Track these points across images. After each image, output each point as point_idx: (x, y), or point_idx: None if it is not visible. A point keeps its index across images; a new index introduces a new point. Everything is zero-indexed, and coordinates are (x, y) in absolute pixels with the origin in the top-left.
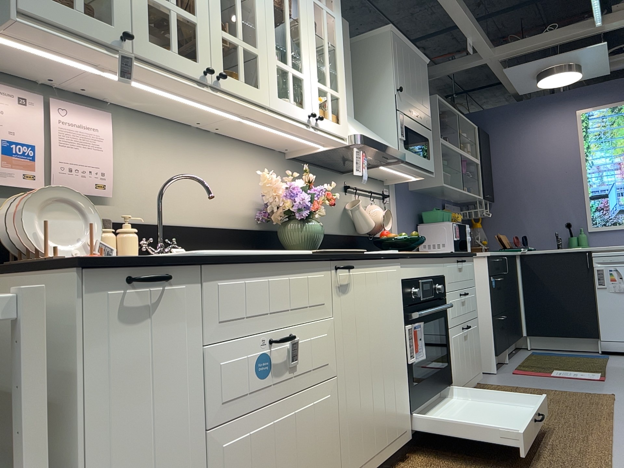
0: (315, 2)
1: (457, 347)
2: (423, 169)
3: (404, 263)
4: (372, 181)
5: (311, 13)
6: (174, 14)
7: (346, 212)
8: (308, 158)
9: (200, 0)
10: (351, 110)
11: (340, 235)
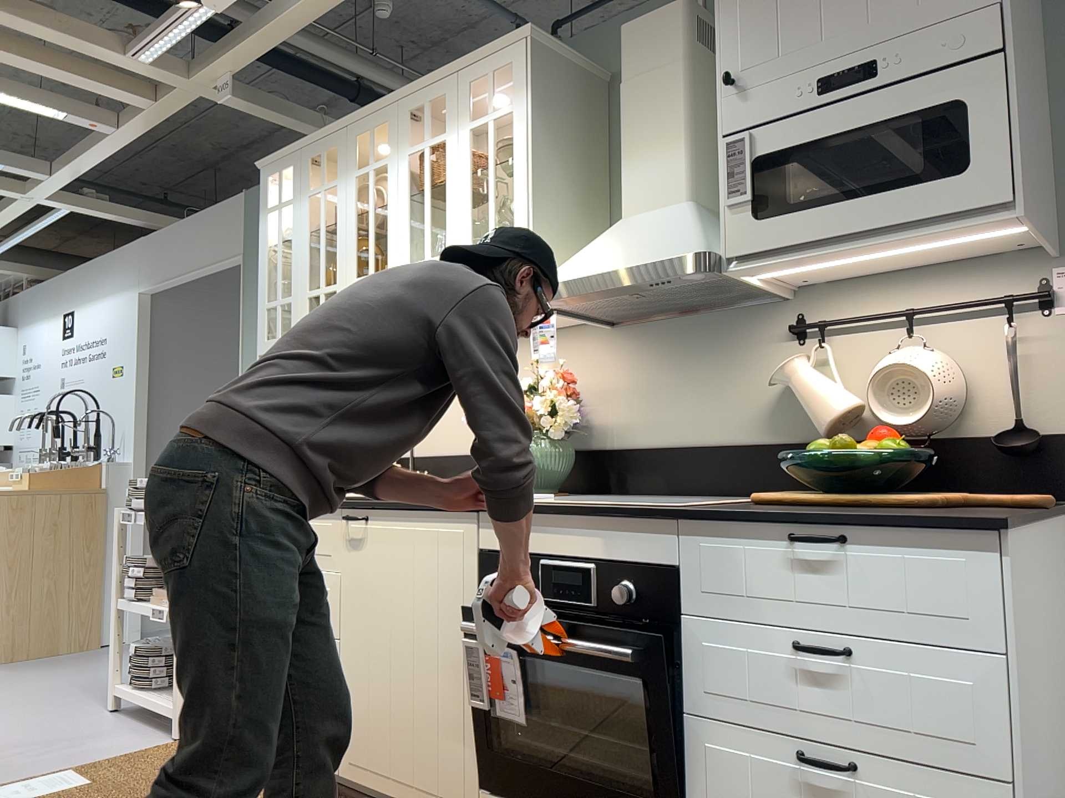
0: (471, 128)
1: (734, 788)
2: (910, 223)
3: (487, 521)
4: (942, 272)
5: (464, 151)
6: (322, 295)
7: (792, 388)
8: (633, 315)
9: (339, 265)
10: (668, 193)
11: (758, 444)
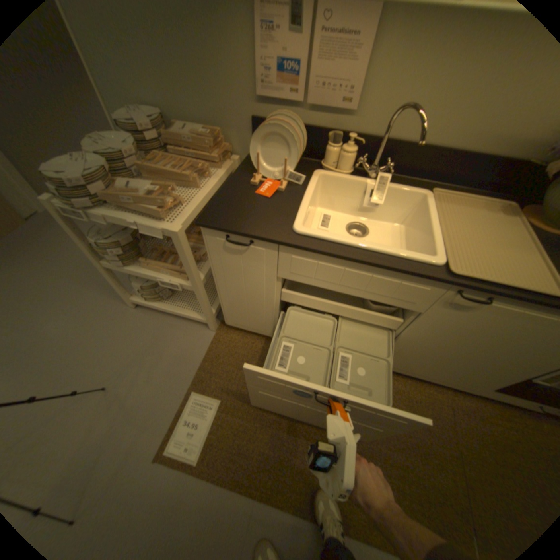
0: None
1: None
2: None
3: None
4: None
5: None
6: None
7: None
8: None
9: None
10: None
11: None
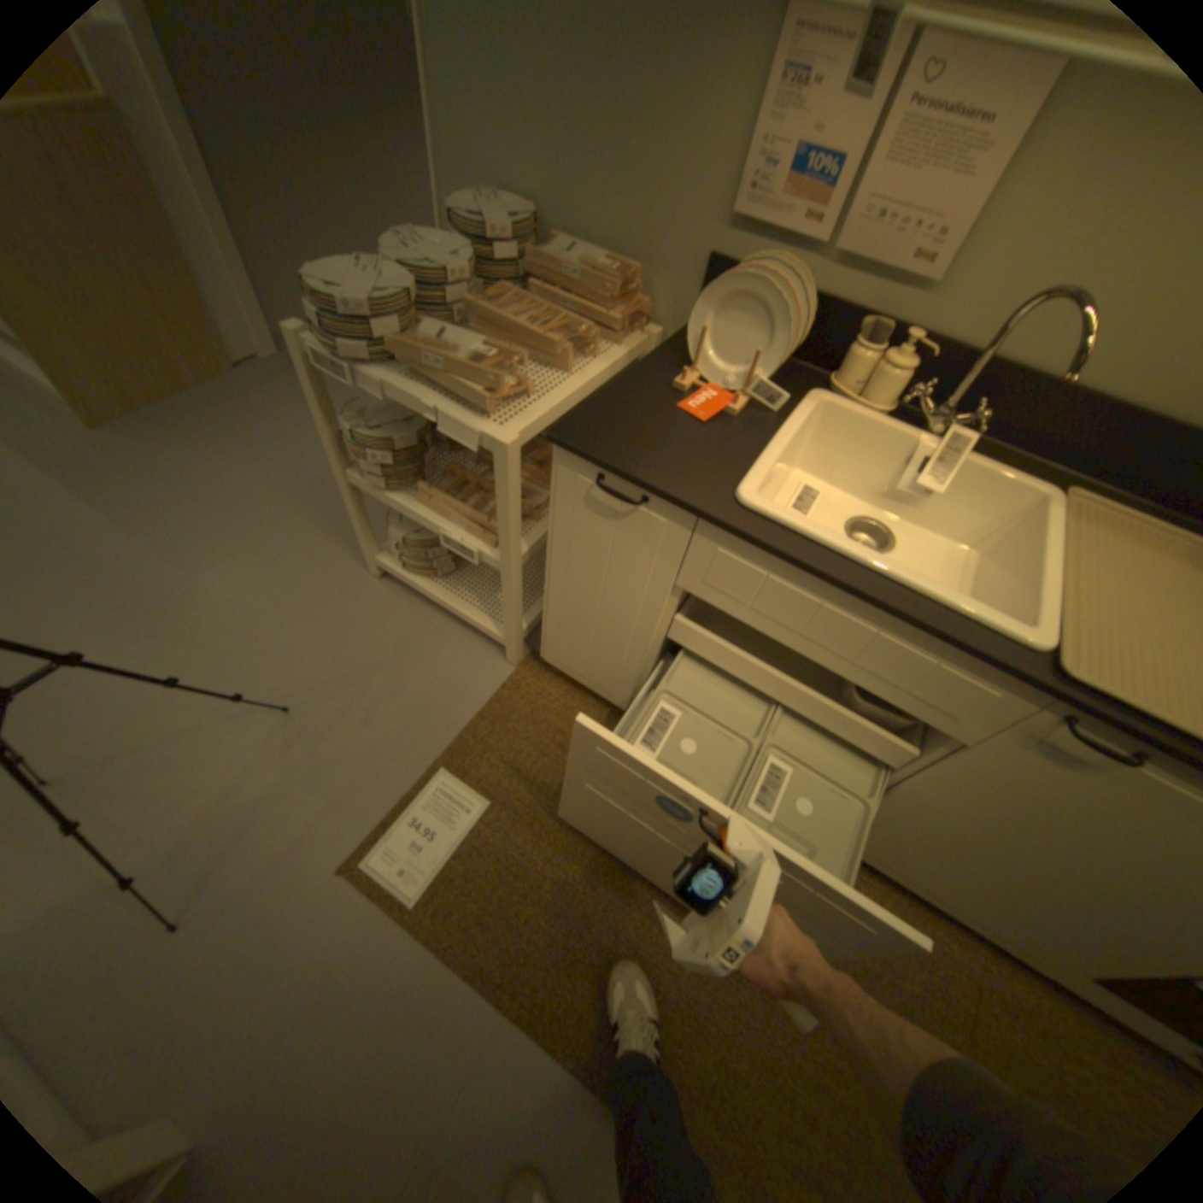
0: None
1: None
2: None
3: None
4: None
5: None
6: None
7: None
8: None
9: None
10: None
11: None
